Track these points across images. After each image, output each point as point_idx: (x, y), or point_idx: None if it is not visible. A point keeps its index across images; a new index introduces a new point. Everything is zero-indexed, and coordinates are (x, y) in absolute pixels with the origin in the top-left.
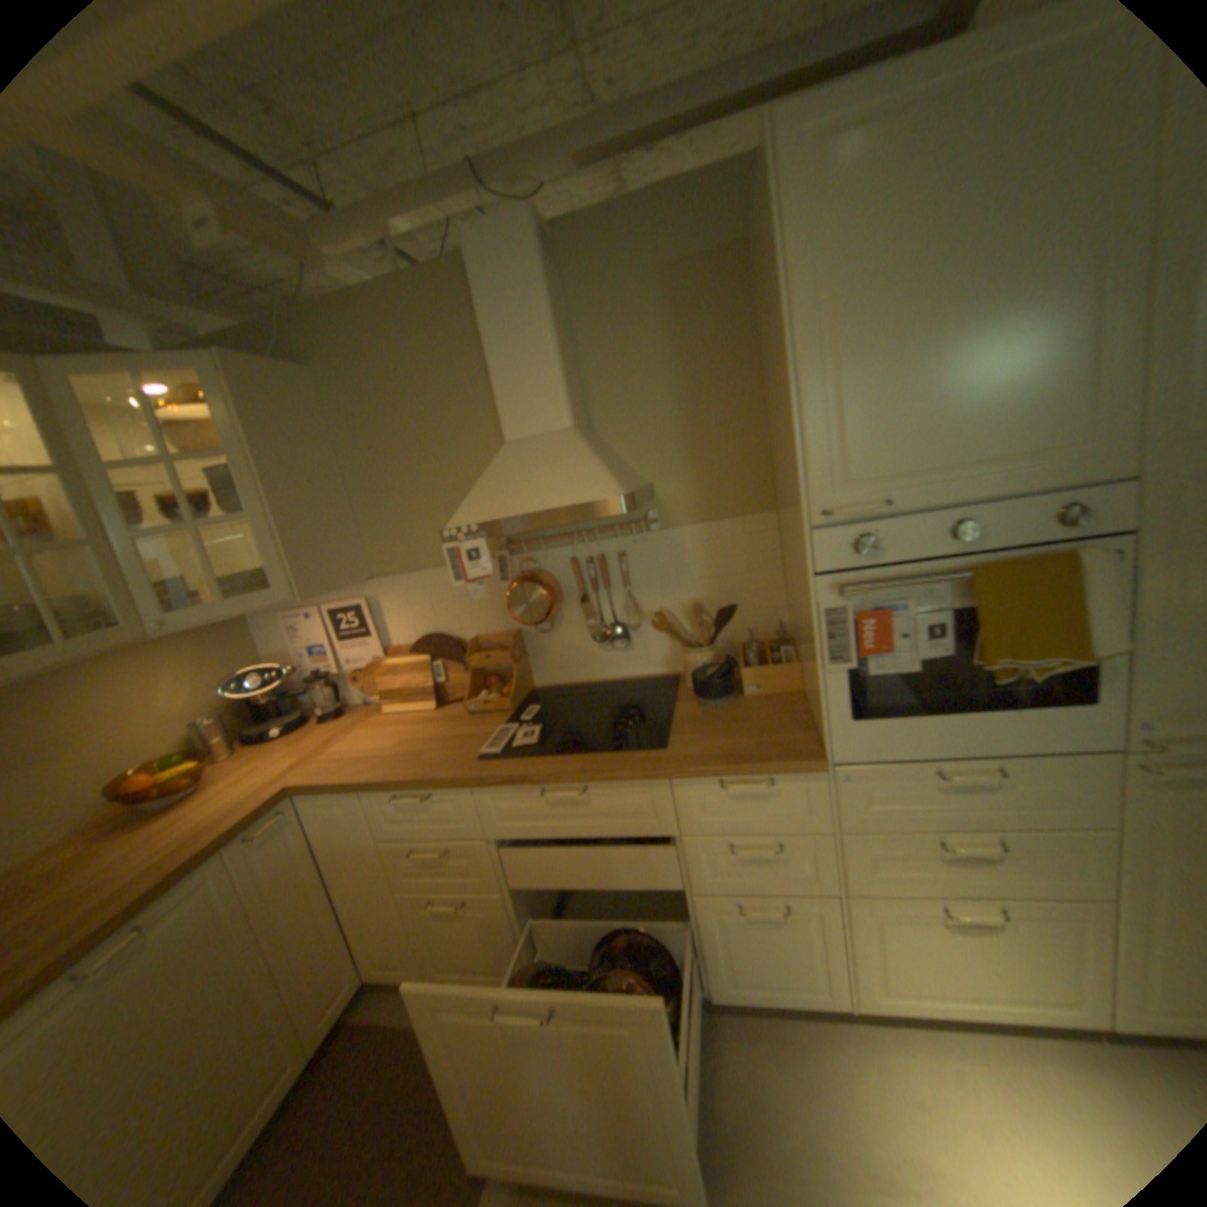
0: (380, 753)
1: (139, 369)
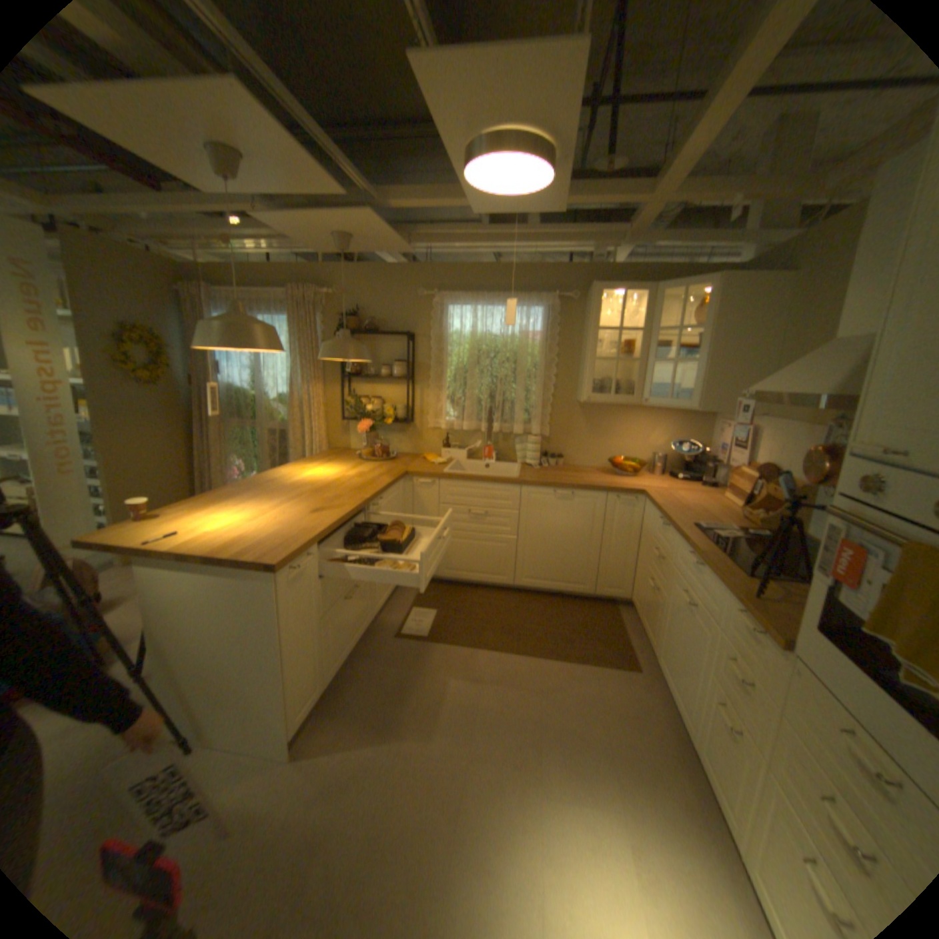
0: (683, 502)
1: (696, 284)
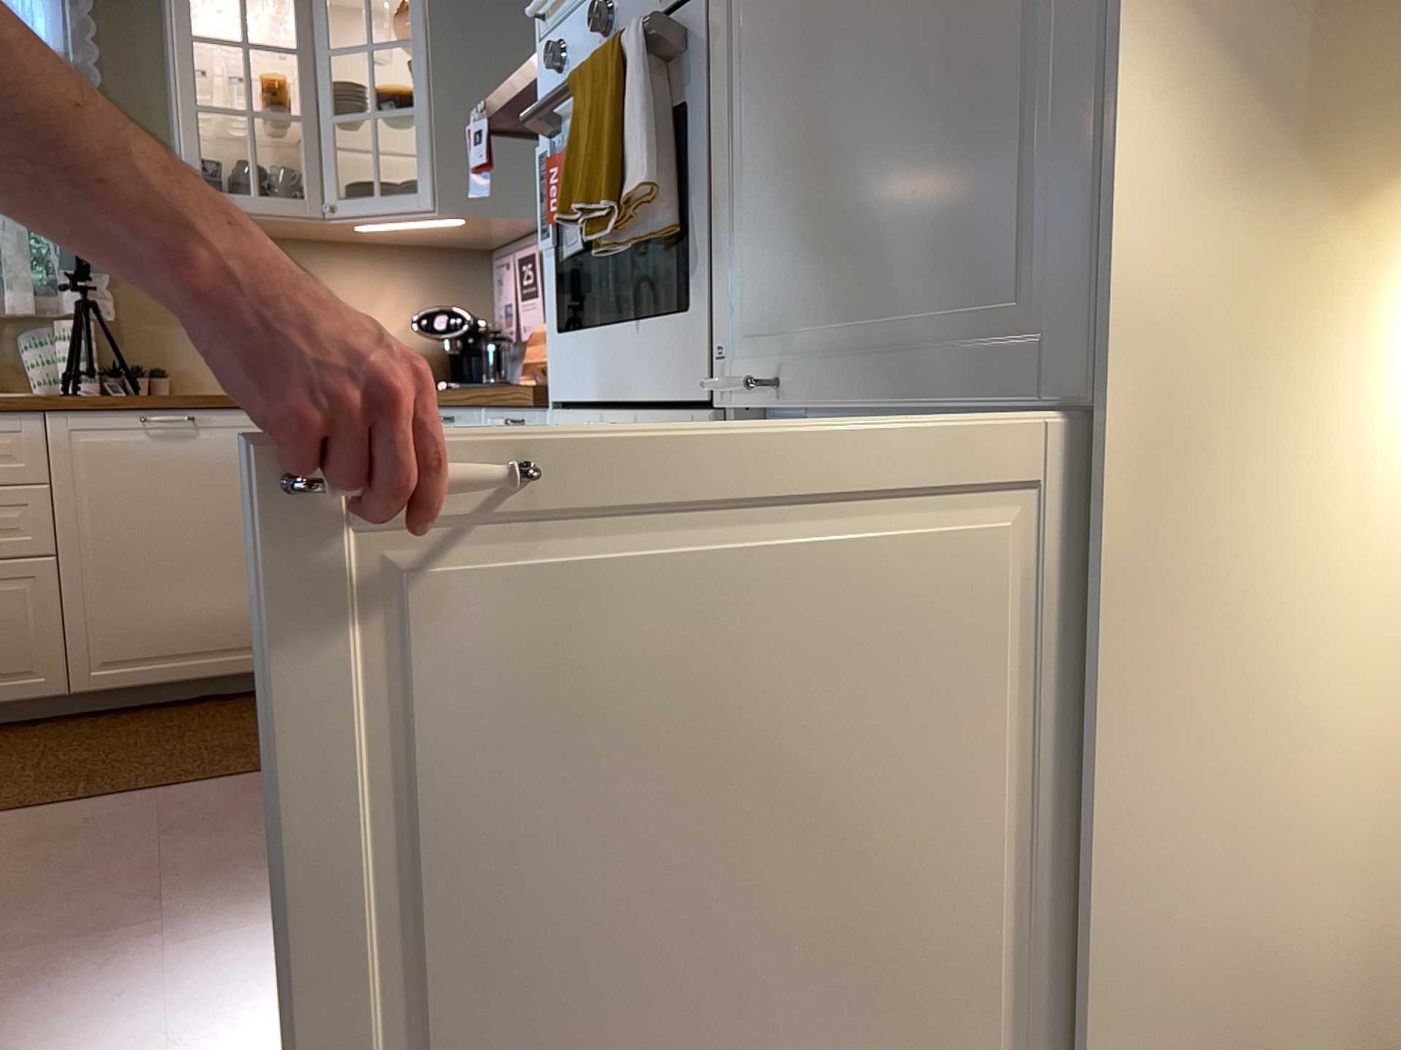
0: None
1: None
